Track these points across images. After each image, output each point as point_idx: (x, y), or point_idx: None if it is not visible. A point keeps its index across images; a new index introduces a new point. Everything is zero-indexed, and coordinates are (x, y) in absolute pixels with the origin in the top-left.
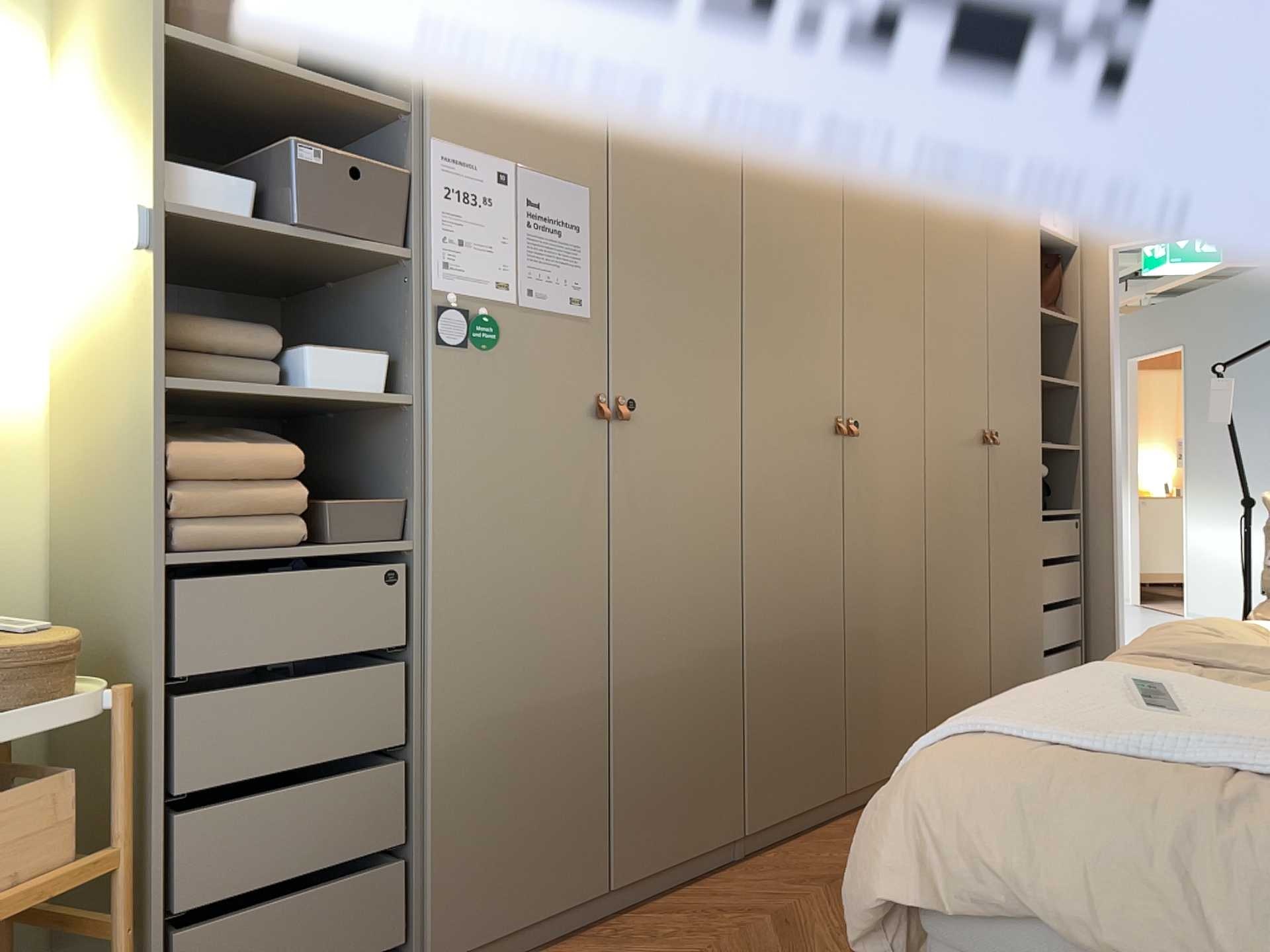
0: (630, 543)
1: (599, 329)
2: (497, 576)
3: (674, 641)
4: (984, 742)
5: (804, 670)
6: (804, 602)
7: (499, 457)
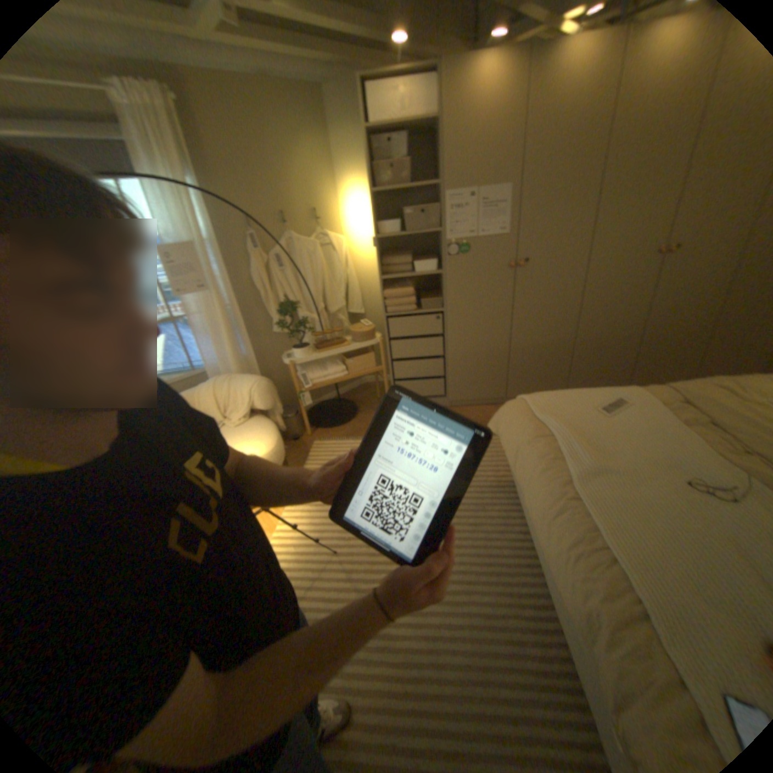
0: (521, 307)
1: (513, 237)
2: (469, 317)
3: (538, 336)
4: (525, 402)
5: (609, 348)
6: (614, 324)
7: (470, 285)
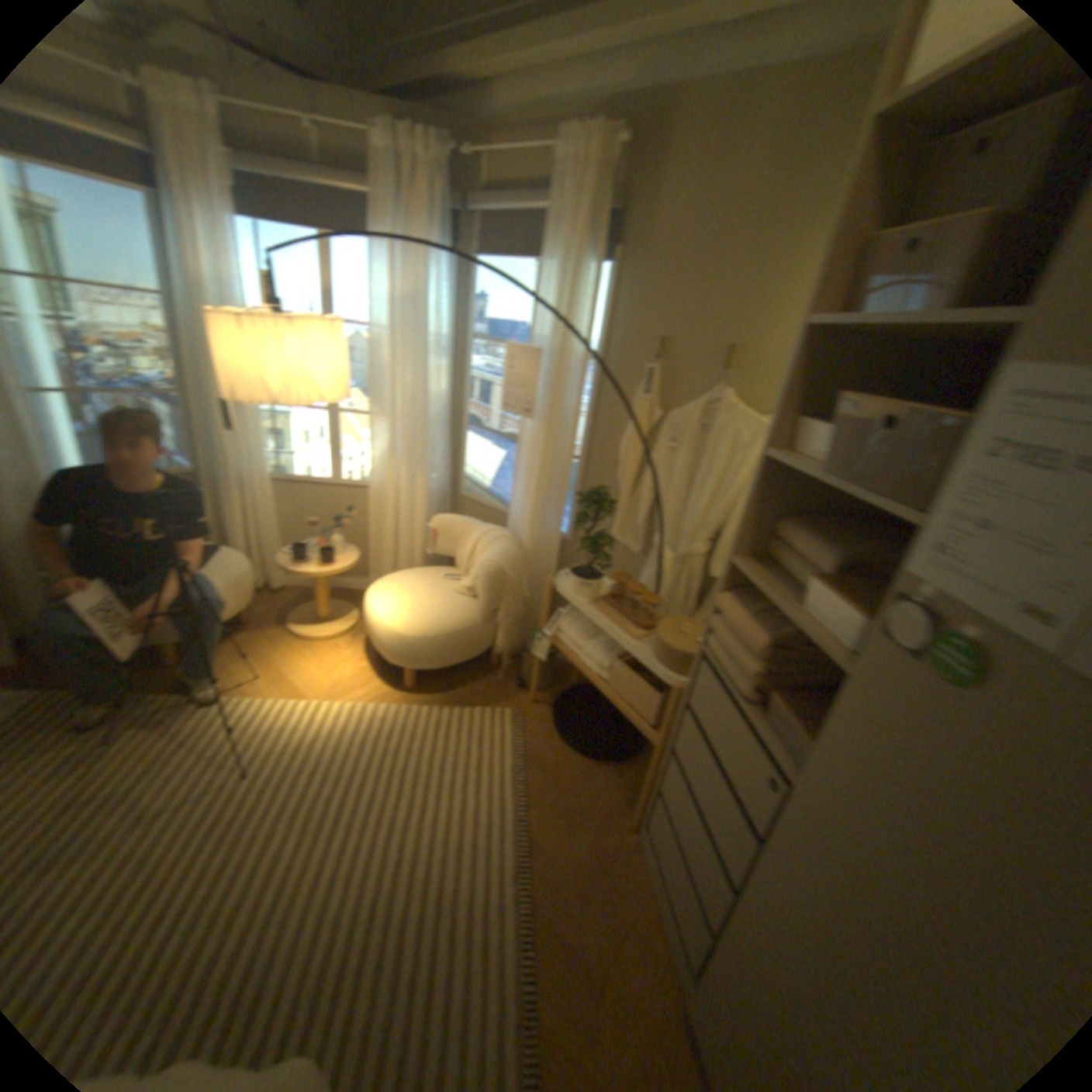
0: None
1: None
2: (838, 916)
3: None
4: None
5: None
6: None
7: (905, 822)
